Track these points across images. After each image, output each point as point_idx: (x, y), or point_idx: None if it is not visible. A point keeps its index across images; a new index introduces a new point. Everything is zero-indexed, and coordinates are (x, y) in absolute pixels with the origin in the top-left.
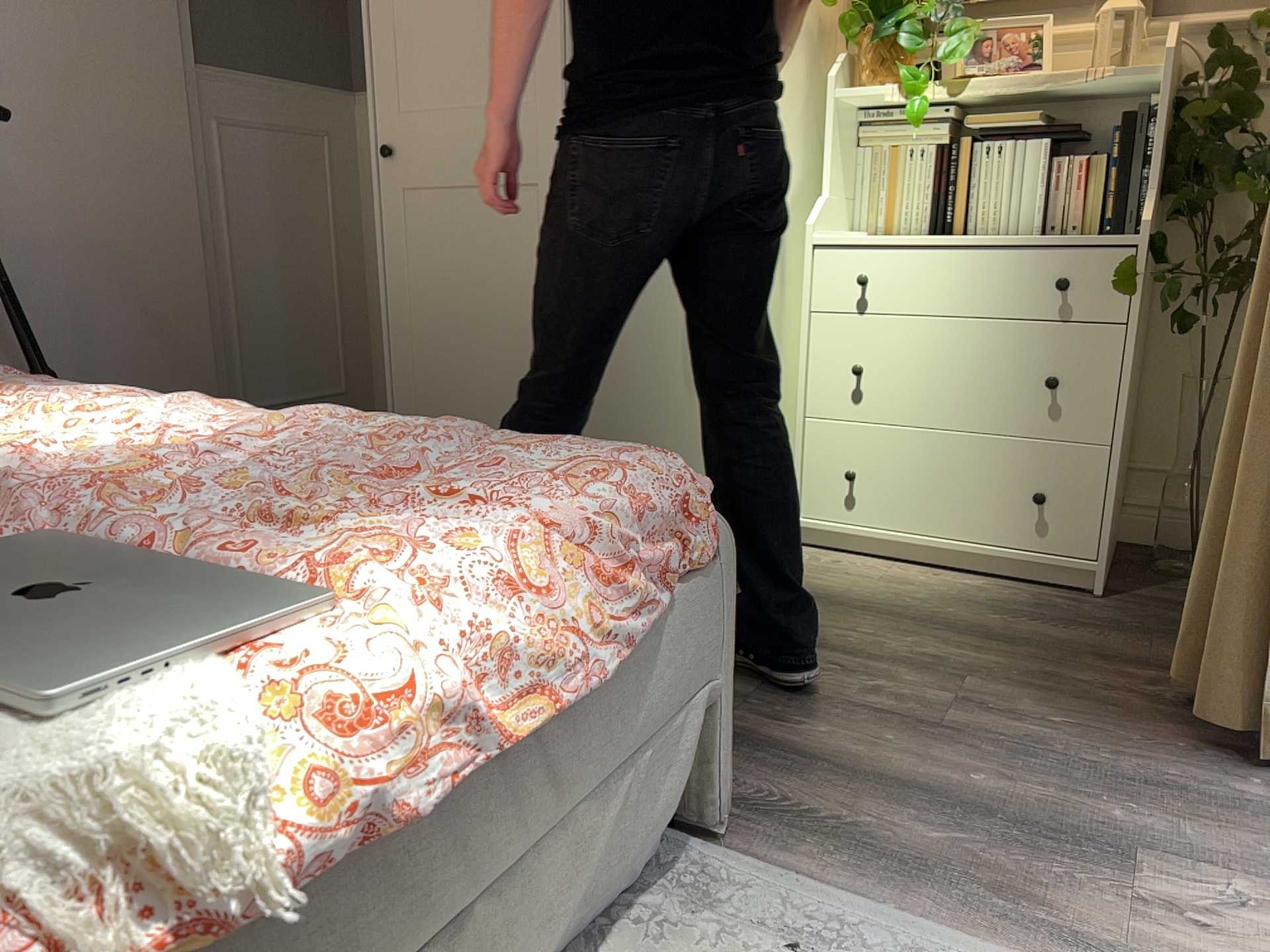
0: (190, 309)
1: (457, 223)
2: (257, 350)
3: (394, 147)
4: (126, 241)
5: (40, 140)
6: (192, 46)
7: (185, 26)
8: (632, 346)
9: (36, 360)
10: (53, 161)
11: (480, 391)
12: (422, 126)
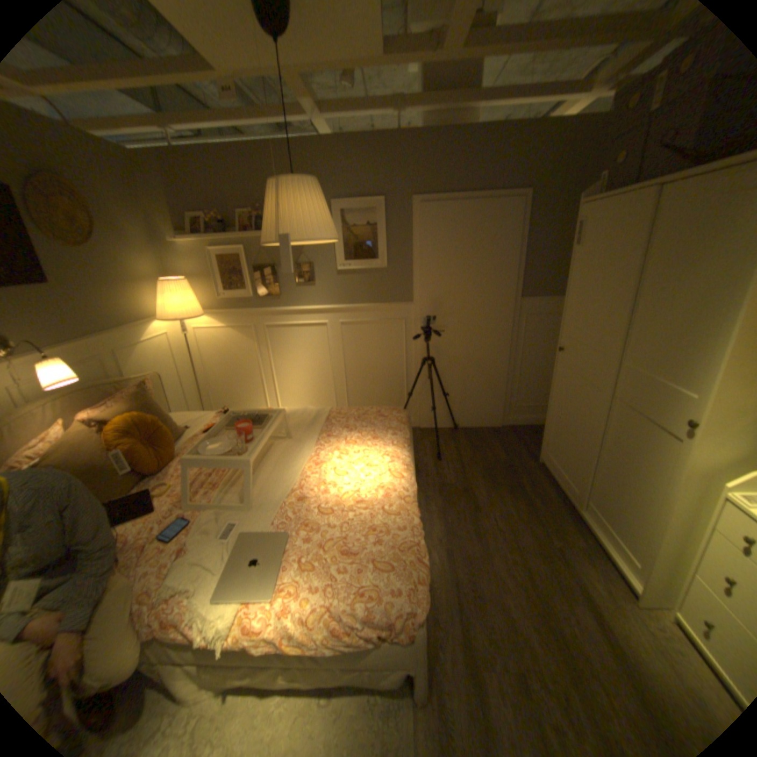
0: (499, 376)
1: (575, 387)
2: (523, 389)
3: (564, 348)
4: (481, 356)
5: (460, 330)
6: (519, 292)
7: (518, 286)
8: (621, 478)
9: (448, 388)
10: (463, 335)
11: (568, 451)
12: (573, 346)
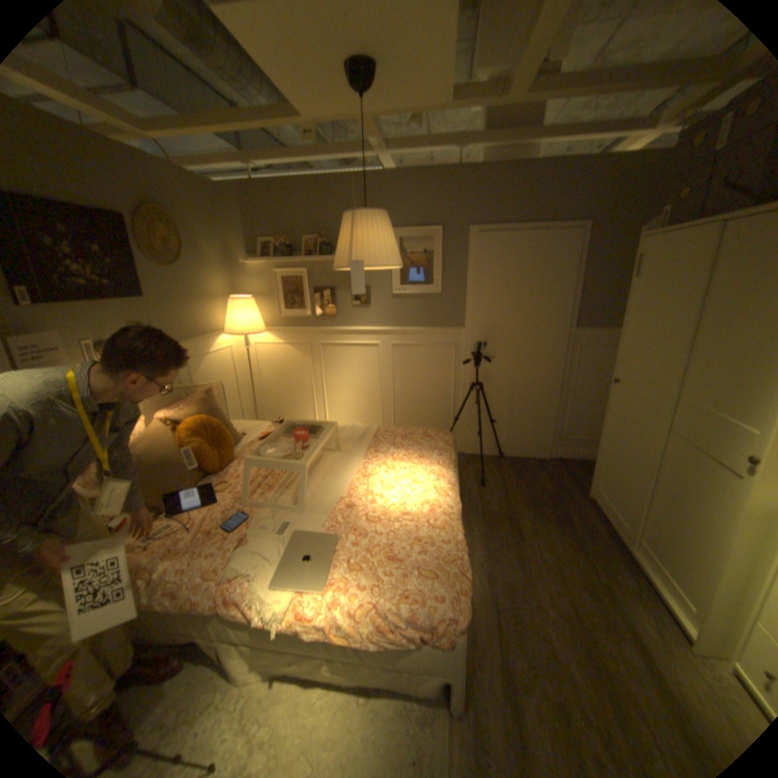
0: (549, 407)
1: (631, 420)
2: (575, 421)
3: (620, 381)
4: (532, 385)
5: (511, 358)
6: (574, 323)
7: (573, 317)
8: (678, 516)
9: (496, 415)
10: (514, 363)
11: (621, 487)
12: (629, 378)
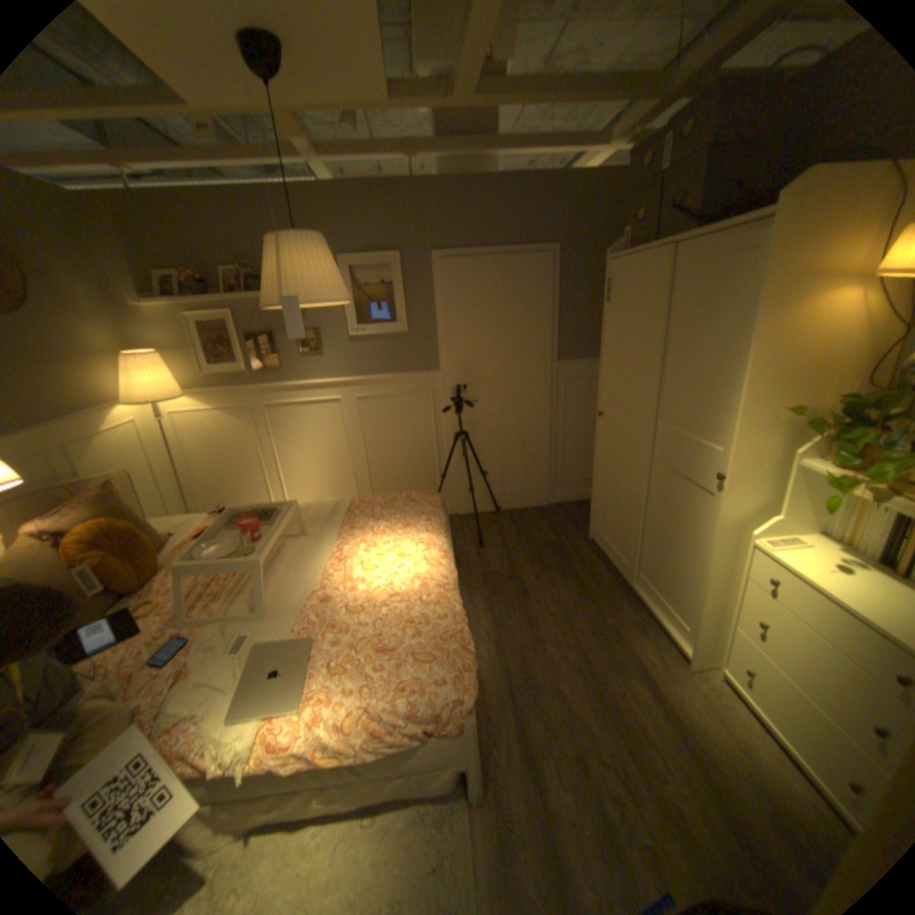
0: (540, 449)
1: (617, 453)
2: (568, 461)
3: (603, 413)
4: (520, 428)
5: (495, 400)
6: (555, 356)
7: (553, 349)
8: (666, 542)
9: (486, 466)
10: (498, 406)
11: (615, 522)
12: (611, 409)
